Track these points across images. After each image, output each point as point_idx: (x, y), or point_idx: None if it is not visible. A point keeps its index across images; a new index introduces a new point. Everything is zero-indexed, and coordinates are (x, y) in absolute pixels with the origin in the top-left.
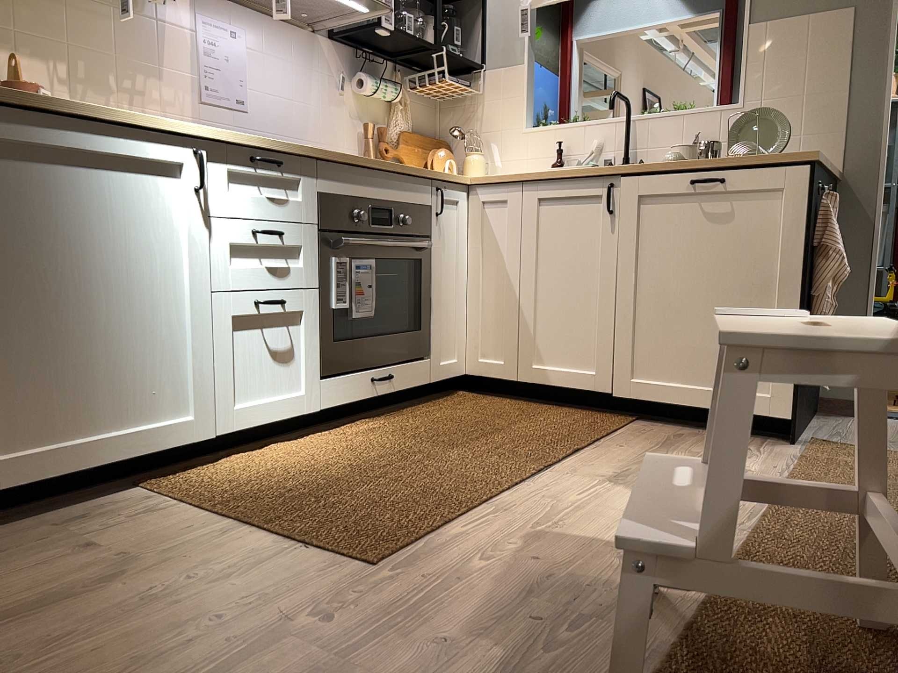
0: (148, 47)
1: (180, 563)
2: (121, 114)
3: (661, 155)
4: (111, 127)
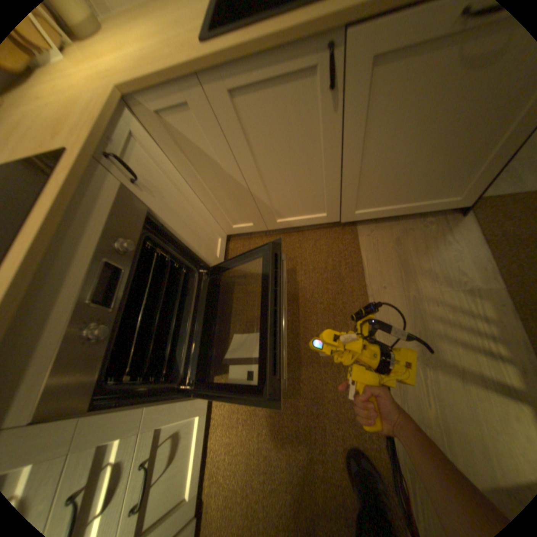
0: None
1: None
2: None
3: None
4: None
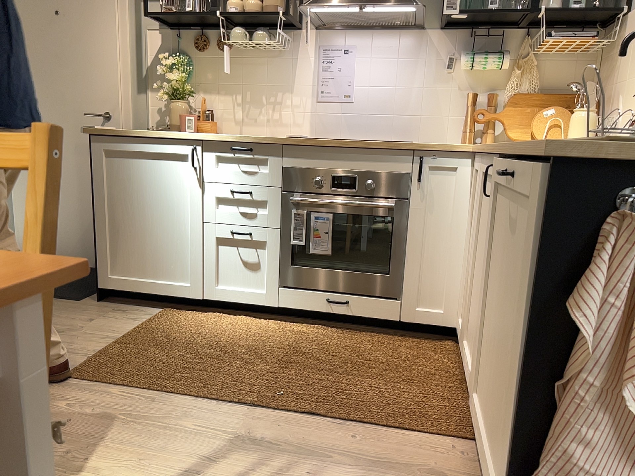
0: (283, 73)
1: (72, 340)
2: (154, 132)
3: None
4: (153, 139)
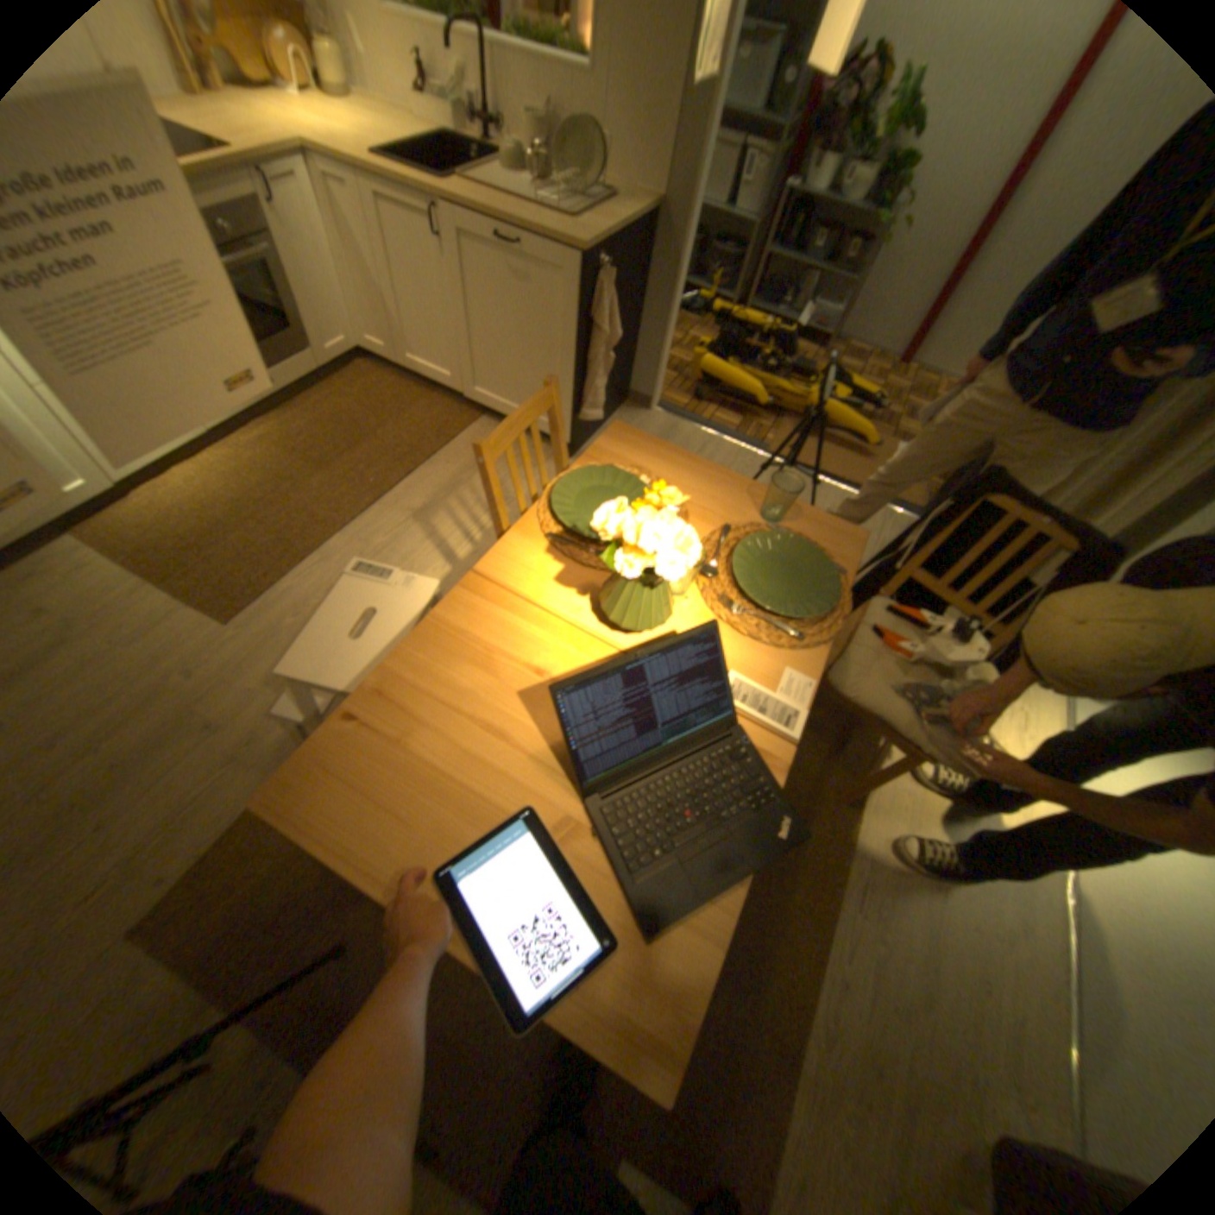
0: None
1: (107, 626)
2: None
3: (523, 109)
4: None
